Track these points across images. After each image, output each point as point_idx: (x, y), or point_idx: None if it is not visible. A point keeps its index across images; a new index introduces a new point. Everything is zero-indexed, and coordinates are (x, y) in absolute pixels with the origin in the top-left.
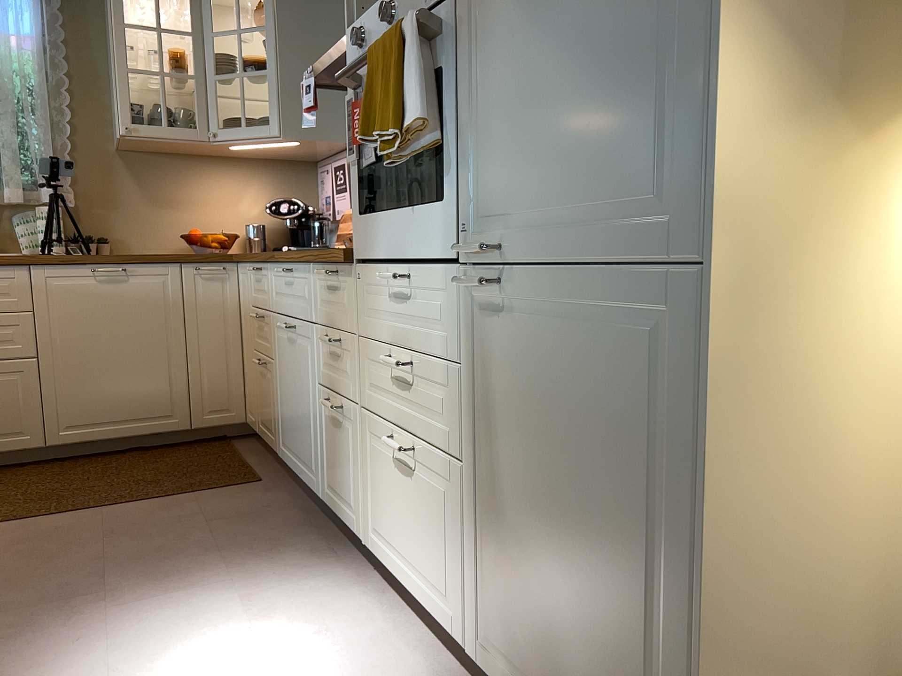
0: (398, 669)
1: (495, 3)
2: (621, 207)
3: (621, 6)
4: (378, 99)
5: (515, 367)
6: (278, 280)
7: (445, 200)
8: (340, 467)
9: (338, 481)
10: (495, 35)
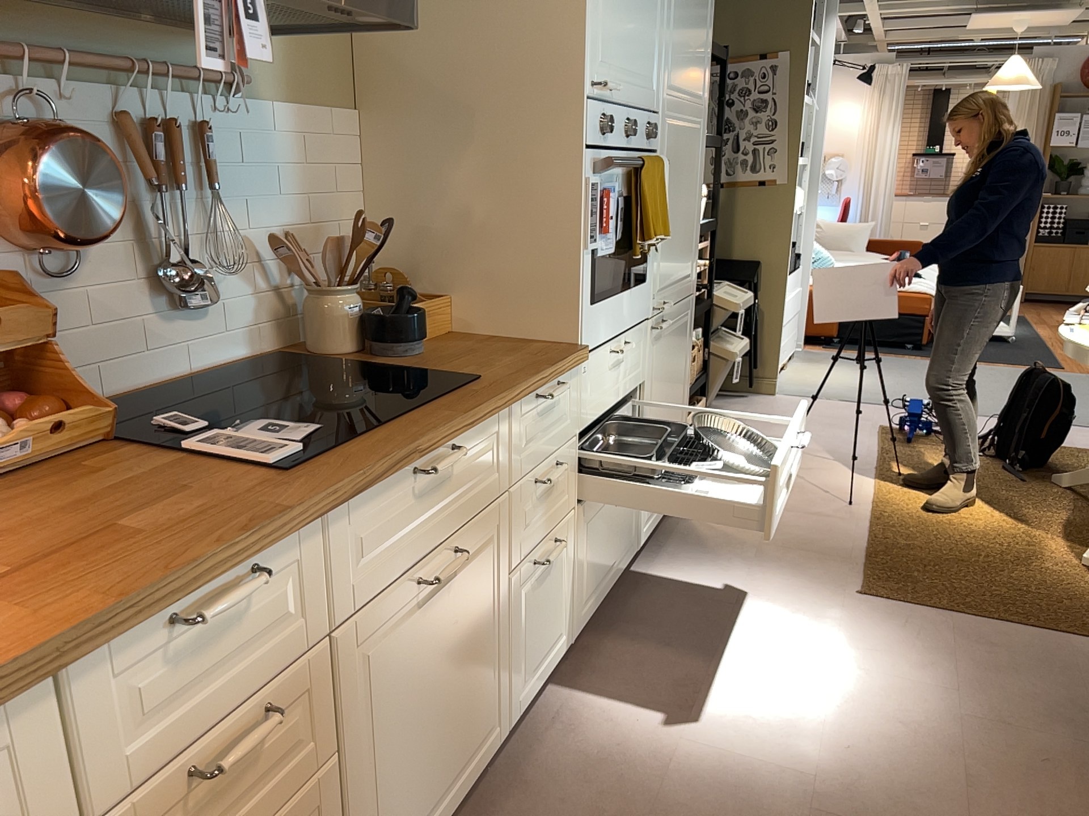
0: (644, 607)
1: (669, 174)
2: (685, 277)
3: (690, 204)
4: (653, 208)
5: (662, 360)
6: (371, 521)
7: (644, 281)
8: (544, 620)
9: (540, 643)
10: (668, 191)
